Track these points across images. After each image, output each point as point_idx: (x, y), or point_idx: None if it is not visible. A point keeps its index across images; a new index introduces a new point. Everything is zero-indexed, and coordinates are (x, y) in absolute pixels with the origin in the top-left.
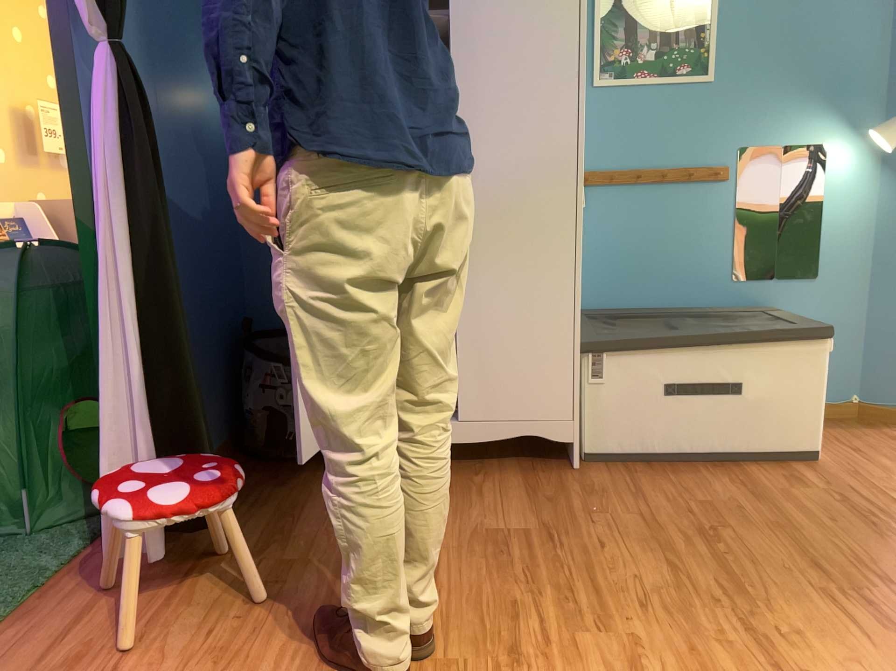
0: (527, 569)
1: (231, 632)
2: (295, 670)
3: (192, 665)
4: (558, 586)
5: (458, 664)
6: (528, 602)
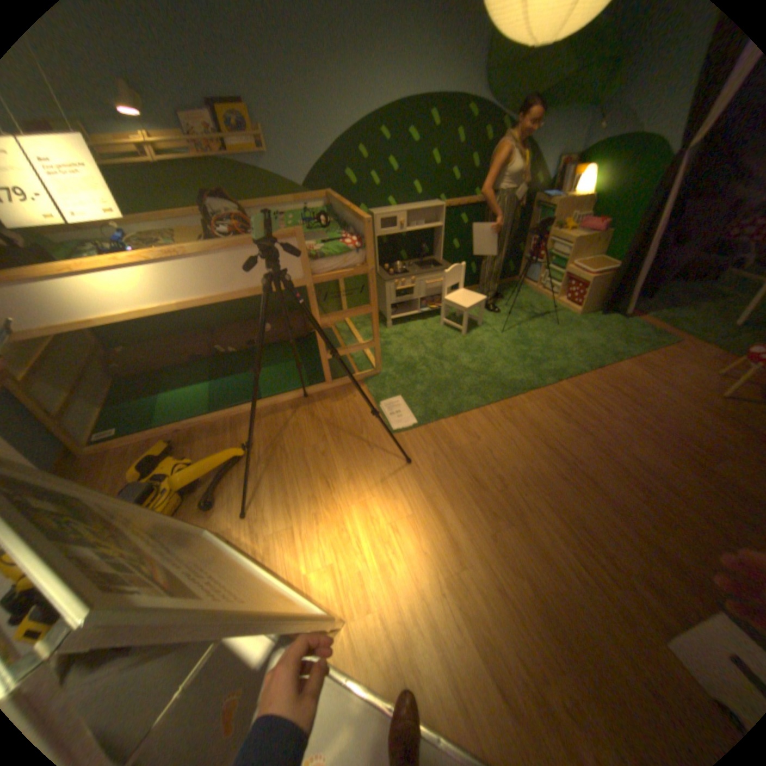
0: (680, 442)
1: (709, 388)
2: (676, 385)
3: (698, 378)
4: (660, 437)
5: (646, 399)
6: (659, 426)
